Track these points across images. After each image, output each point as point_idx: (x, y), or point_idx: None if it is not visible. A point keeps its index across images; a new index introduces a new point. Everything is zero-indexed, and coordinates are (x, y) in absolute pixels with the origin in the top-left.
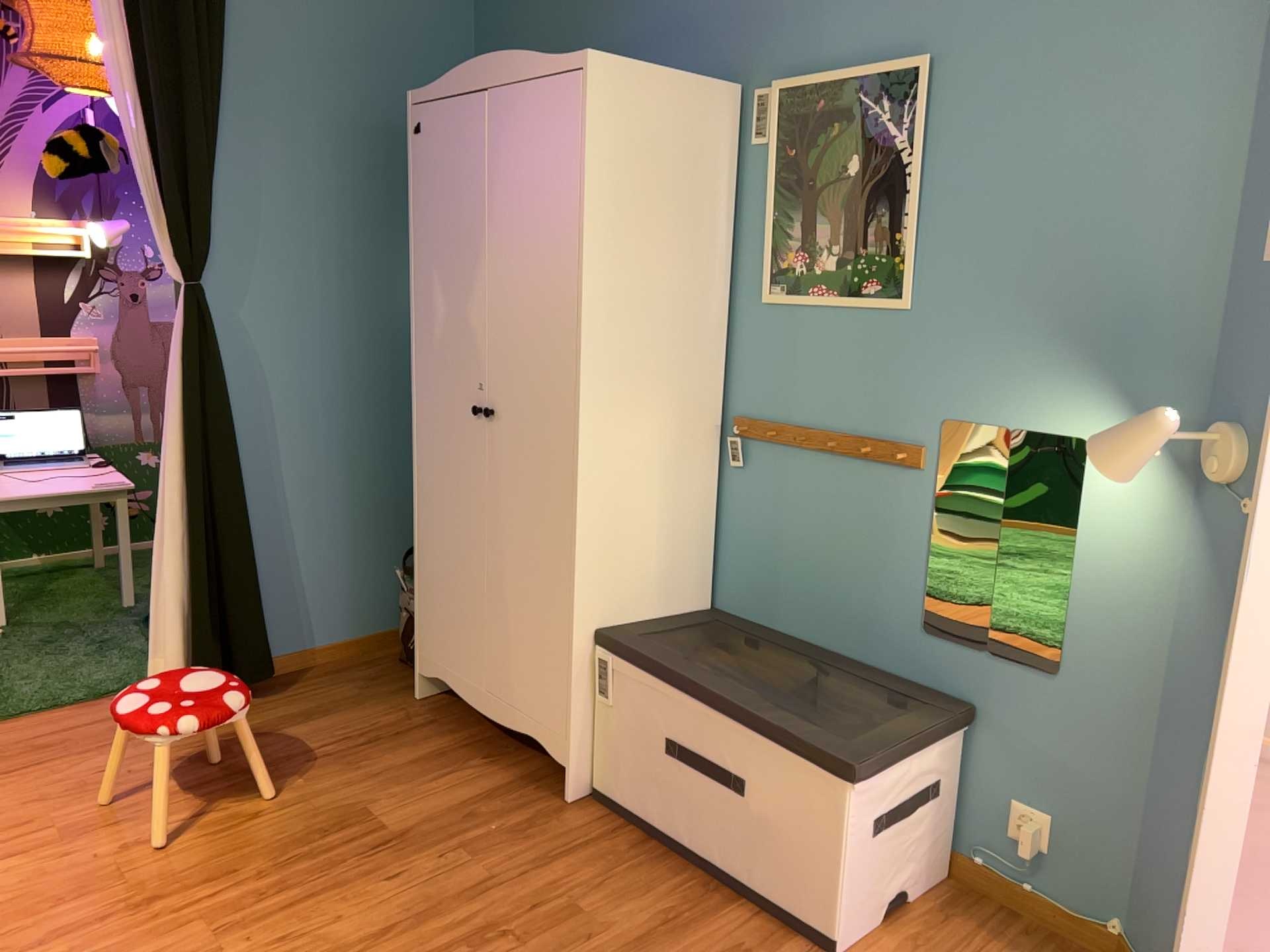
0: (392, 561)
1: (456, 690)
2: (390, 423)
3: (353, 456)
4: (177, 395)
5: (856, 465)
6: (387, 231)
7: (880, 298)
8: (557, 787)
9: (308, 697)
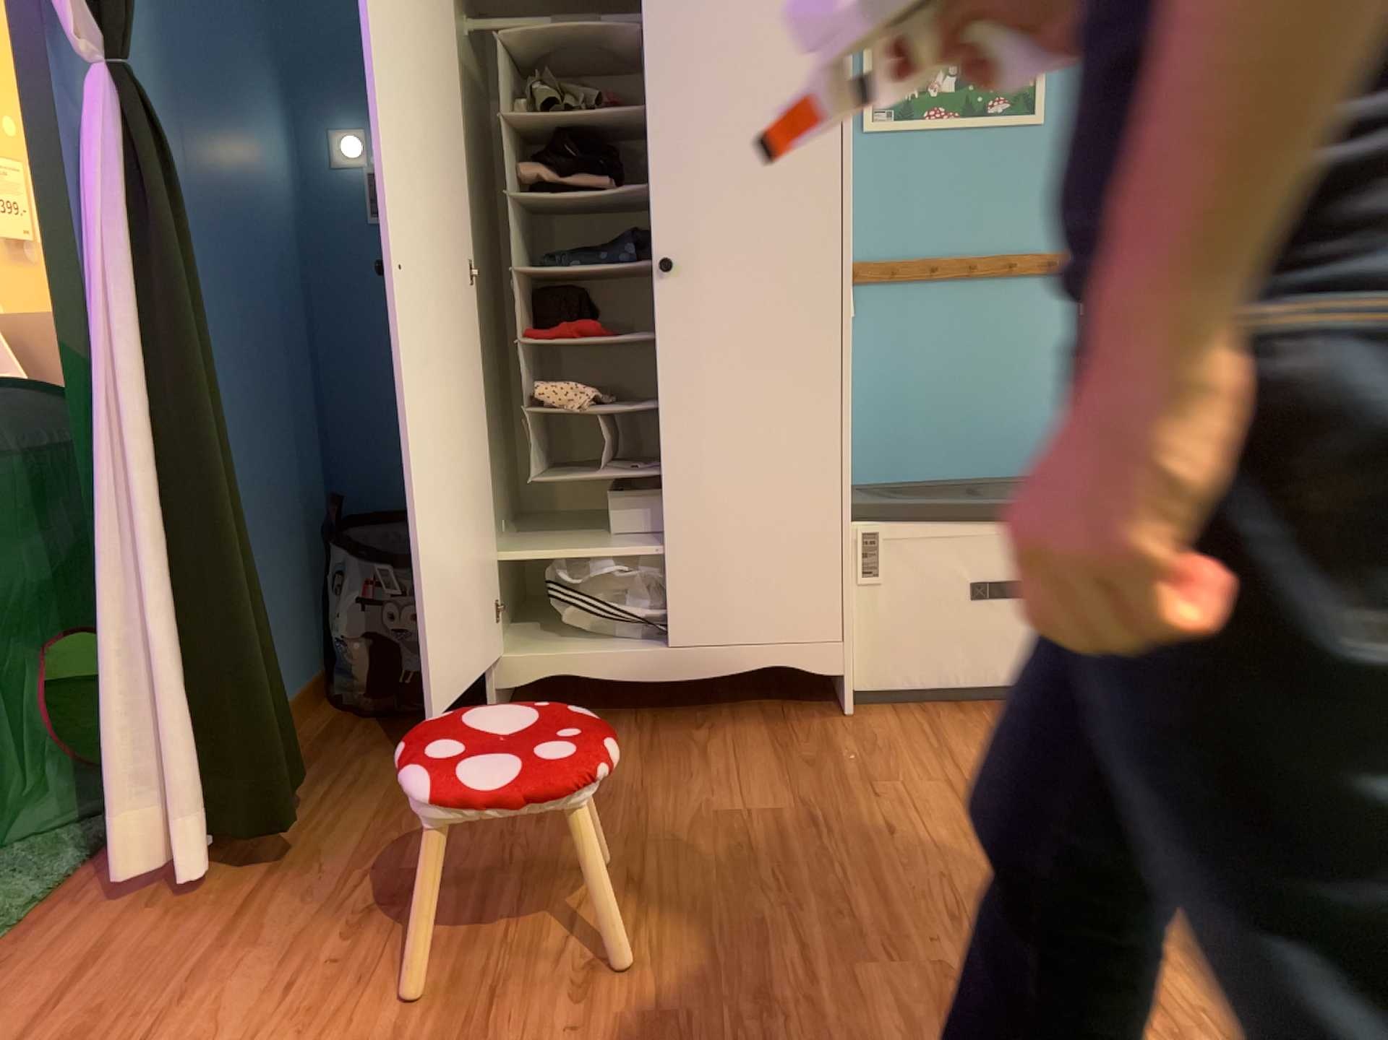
0: (297, 575)
1: (598, 669)
2: (271, 360)
3: (249, 411)
4: (120, 287)
5: (992, 287)
6: (233, 49)
7: (1010, 115)
8: (806, 711)
9: (352, 781)
